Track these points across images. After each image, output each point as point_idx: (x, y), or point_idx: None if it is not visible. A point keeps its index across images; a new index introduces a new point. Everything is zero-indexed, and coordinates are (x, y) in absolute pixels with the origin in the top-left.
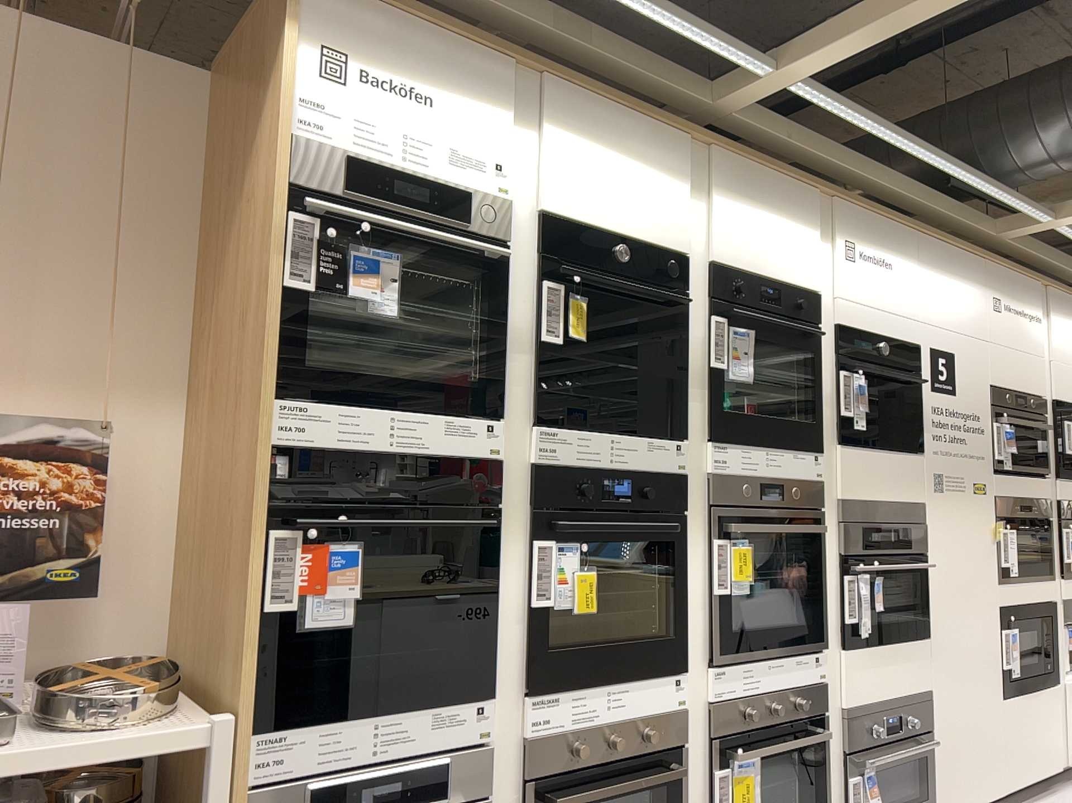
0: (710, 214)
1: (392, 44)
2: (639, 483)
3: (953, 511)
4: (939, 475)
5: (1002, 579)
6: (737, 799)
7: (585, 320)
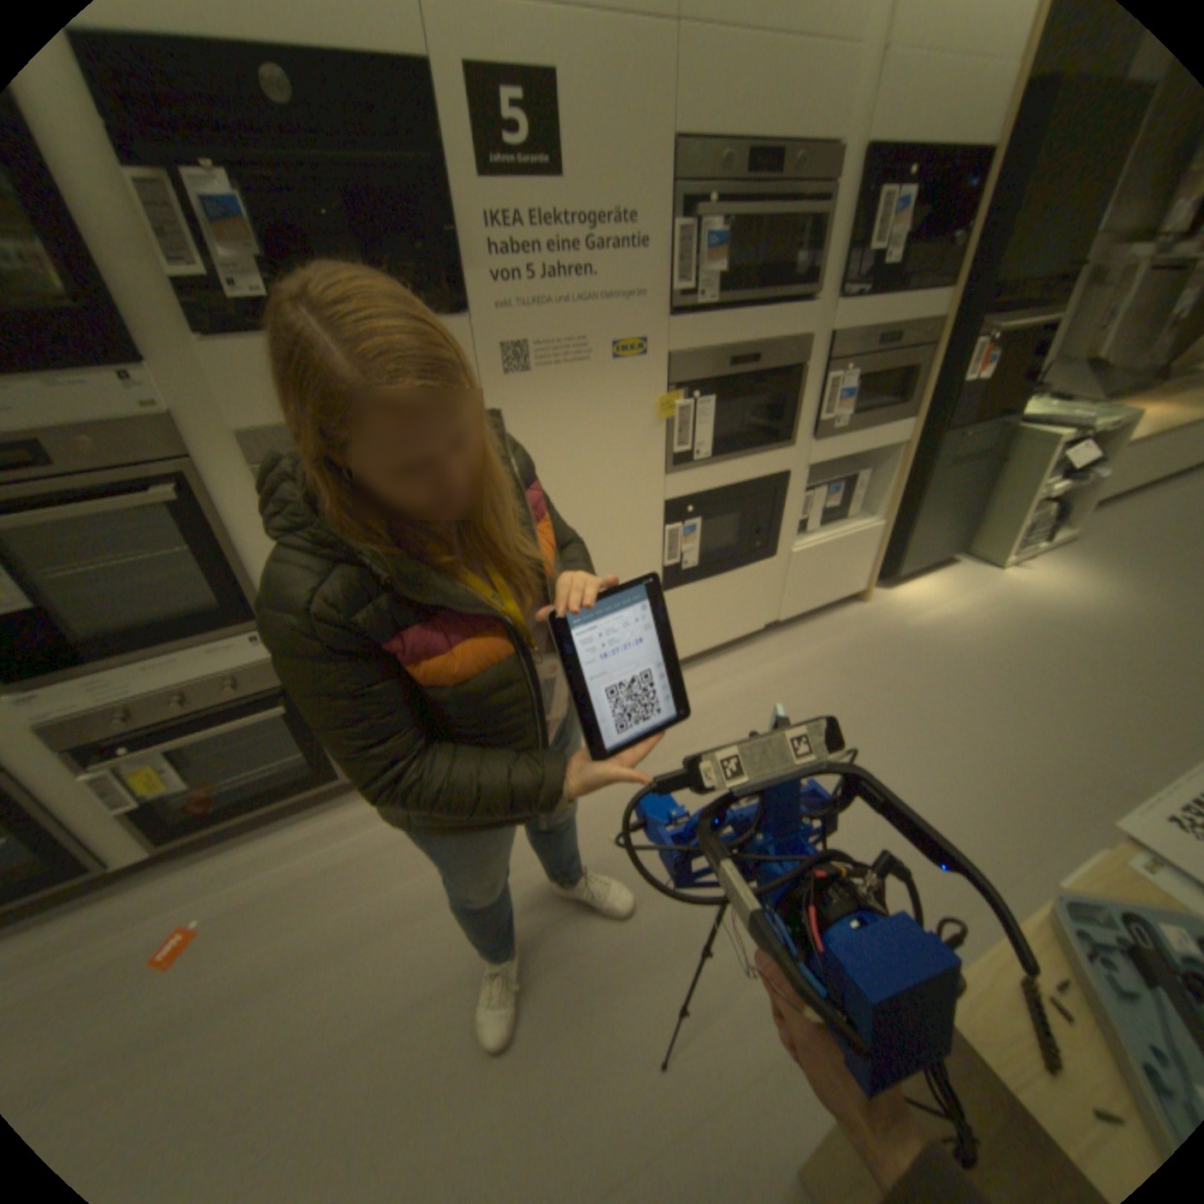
0: None
1: None
2: None
3: (560, 397)
4: (519, 344)
5: (675, 469)
6: (136, 789)
7: None
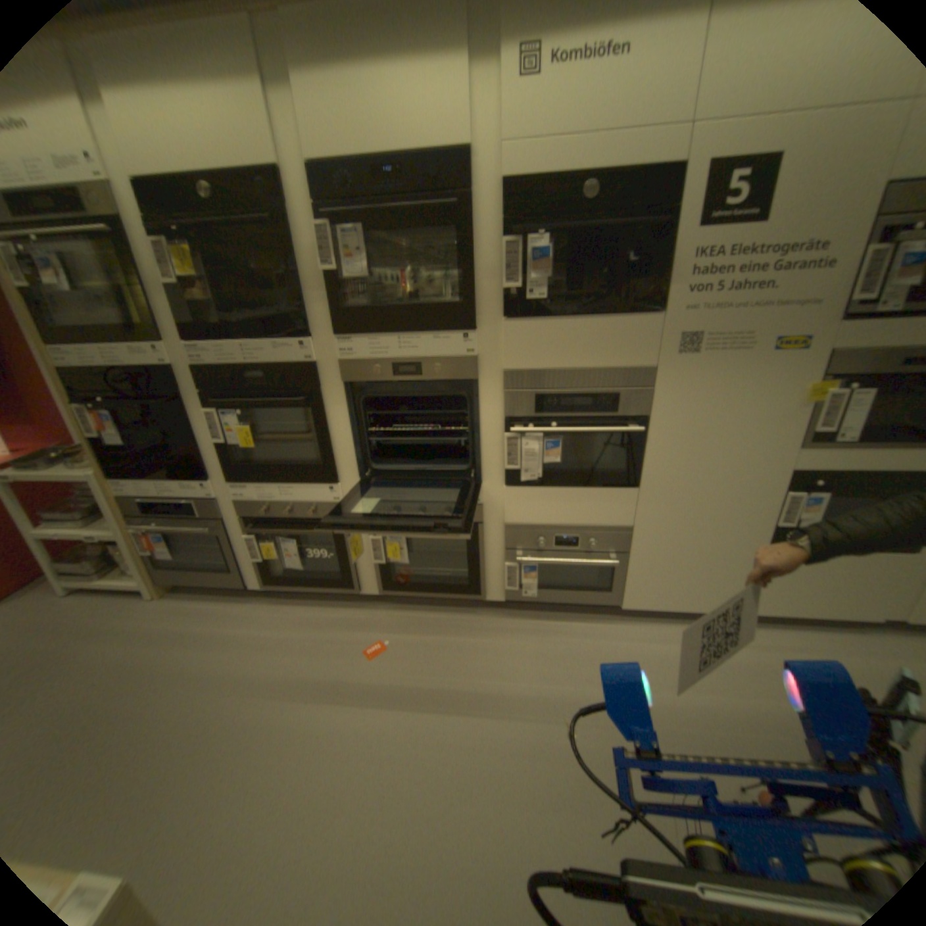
0: (294, 104)
1: None
2: (270, 373)
3: (719, 373)
4: (697, 333)
5: (815, 445)
6: (389, 554)
7: (187, 262)
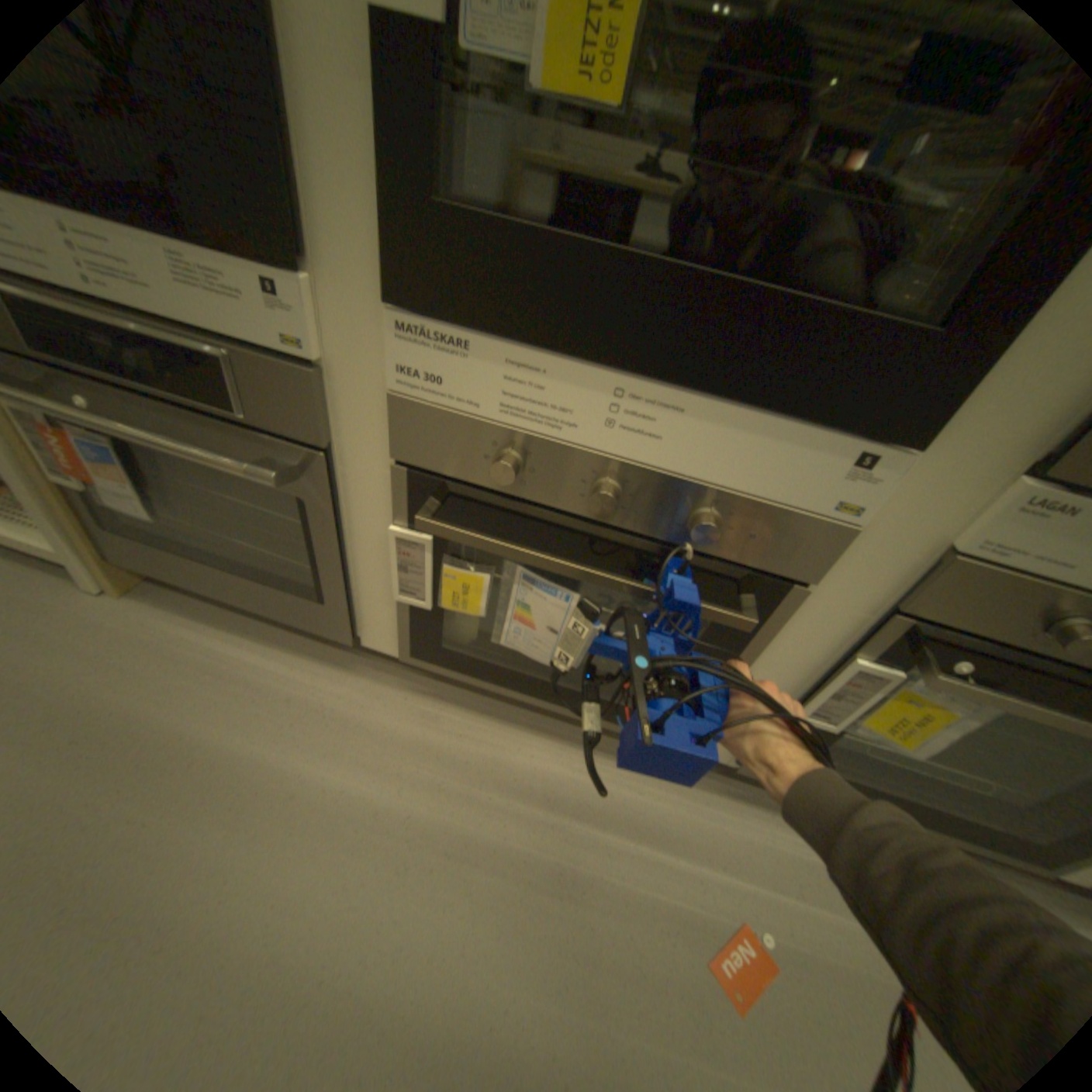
0: None
1: None
2: None
3: None
4: None
5: None
6: (886, 718)
7: None
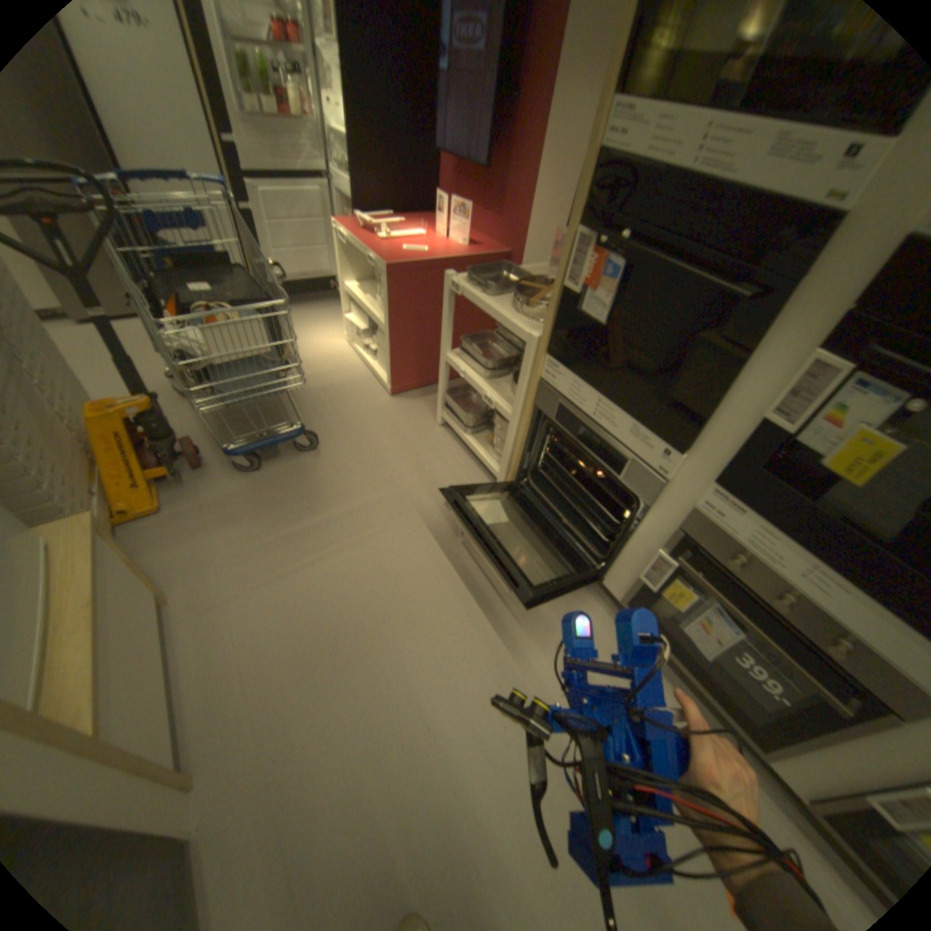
0: None
1: None
2: None
3: None
4: None
5: None
6: None
7: None
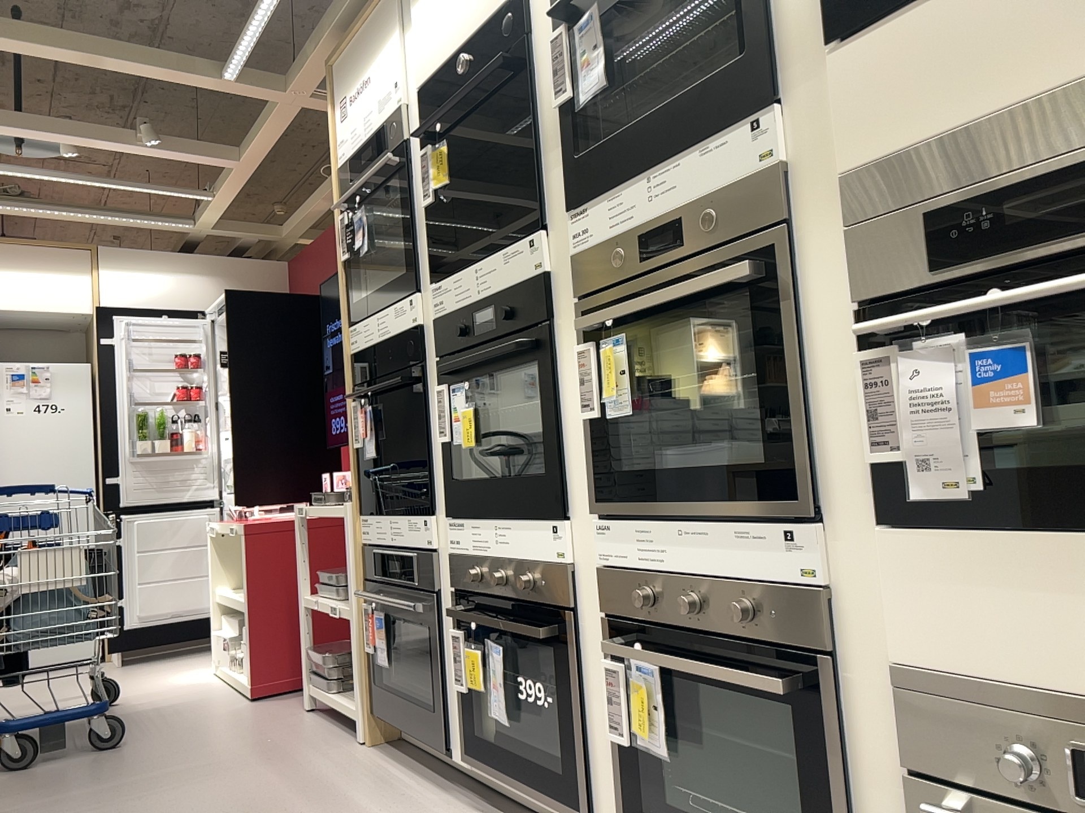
0: None
1: (354, 64)
2: (498, 303)
3: None
4: None
5: None
6: (634, 716)
7: (440, 165)
